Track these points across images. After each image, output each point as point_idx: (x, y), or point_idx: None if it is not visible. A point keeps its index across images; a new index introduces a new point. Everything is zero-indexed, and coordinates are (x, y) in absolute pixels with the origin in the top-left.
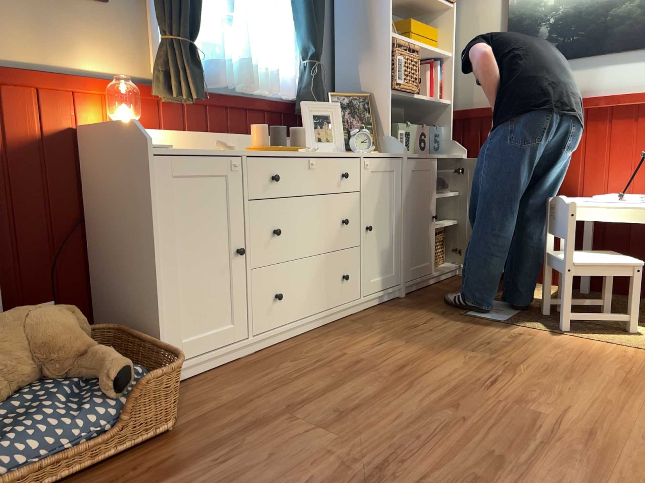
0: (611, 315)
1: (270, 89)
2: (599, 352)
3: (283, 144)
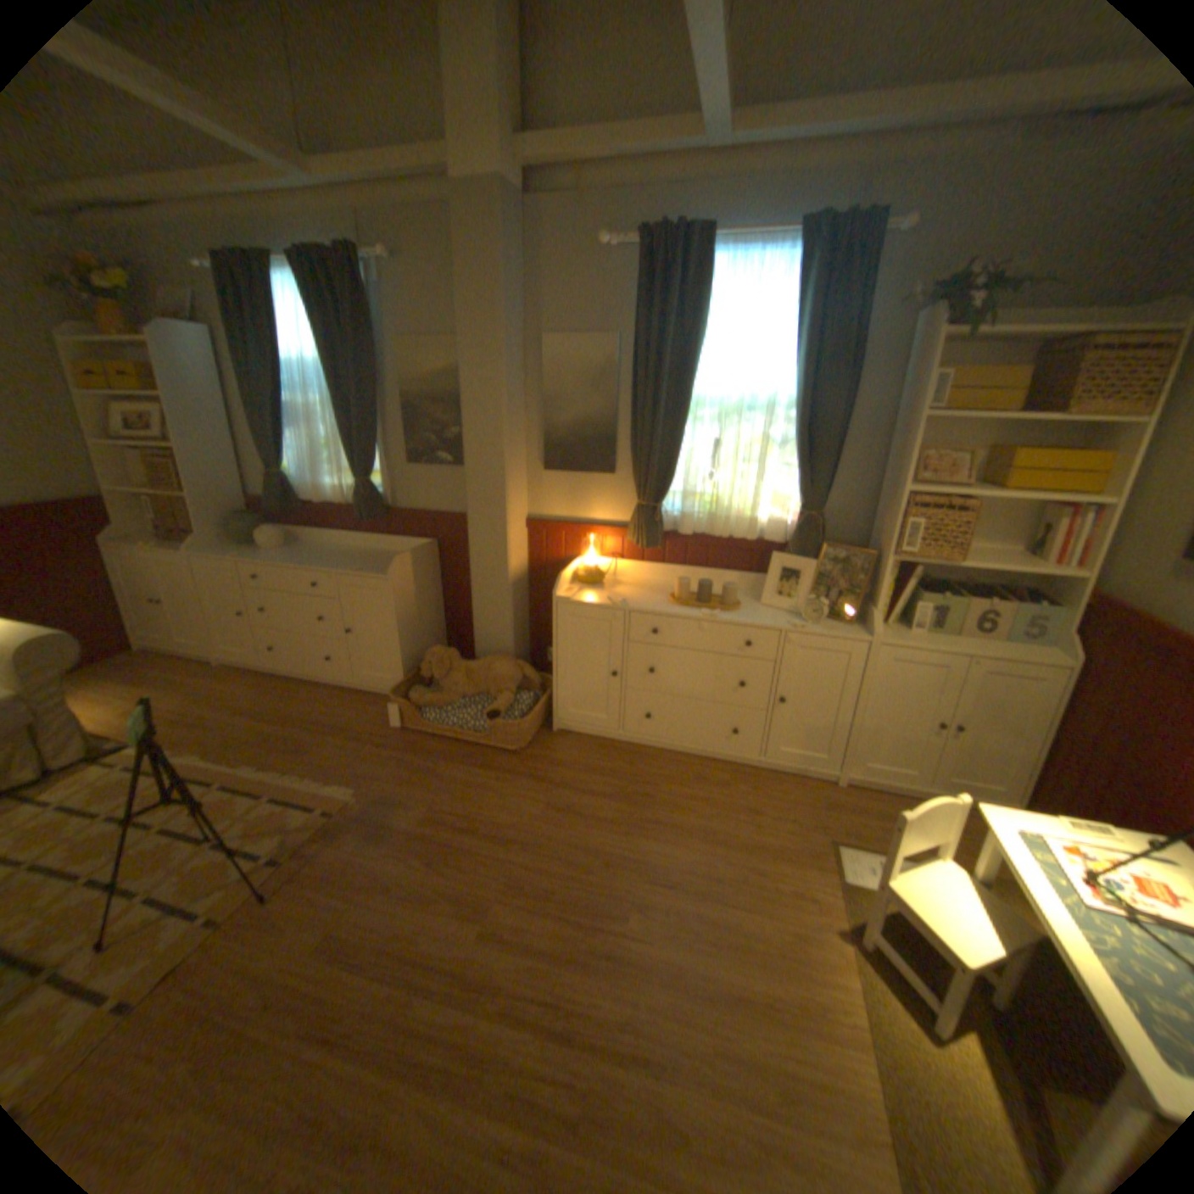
0: (920, 990)
1: (744, 537)
2: (821, 985)
3: (704, 599)
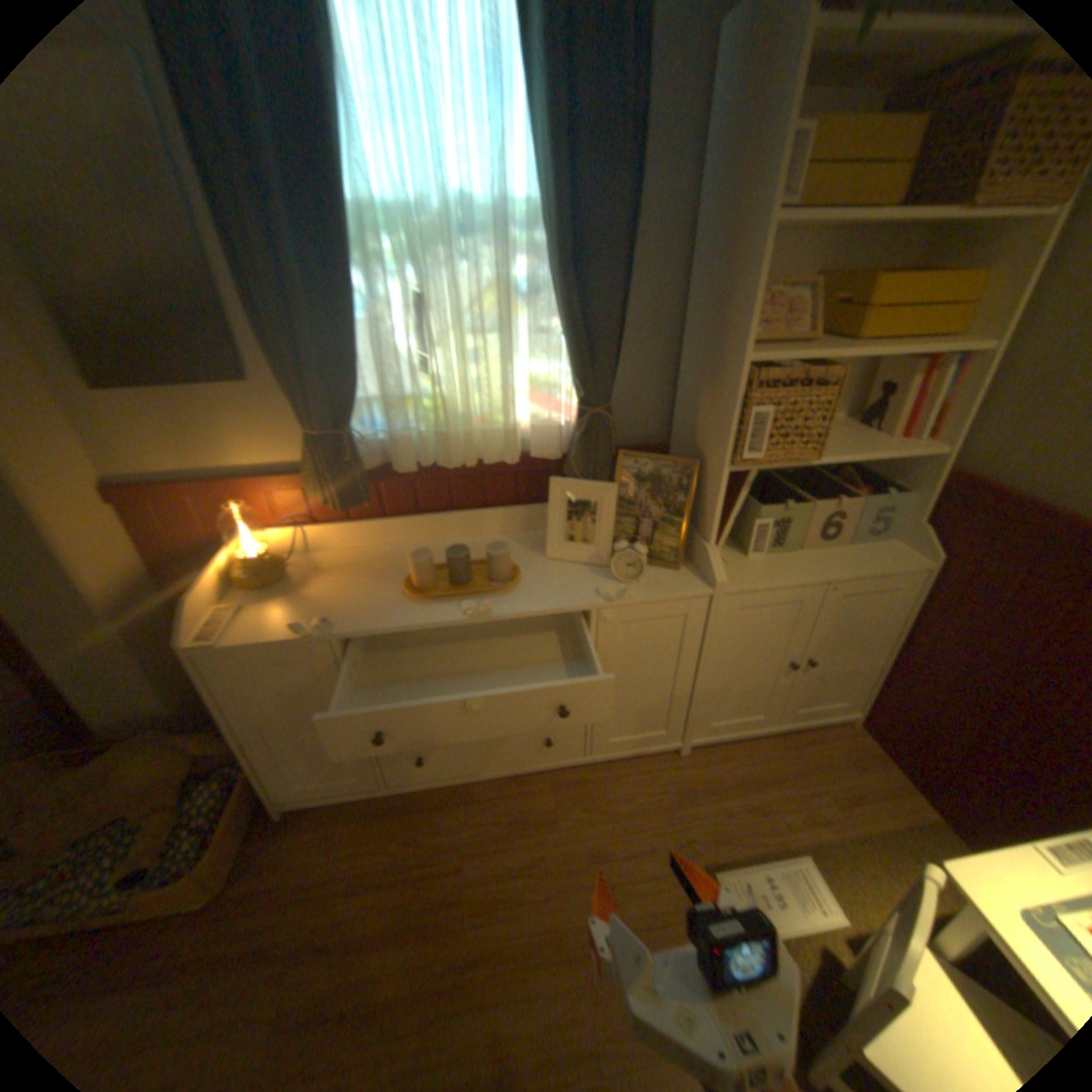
0: None
1: (502, 458)
2: None
3: (462, 577)
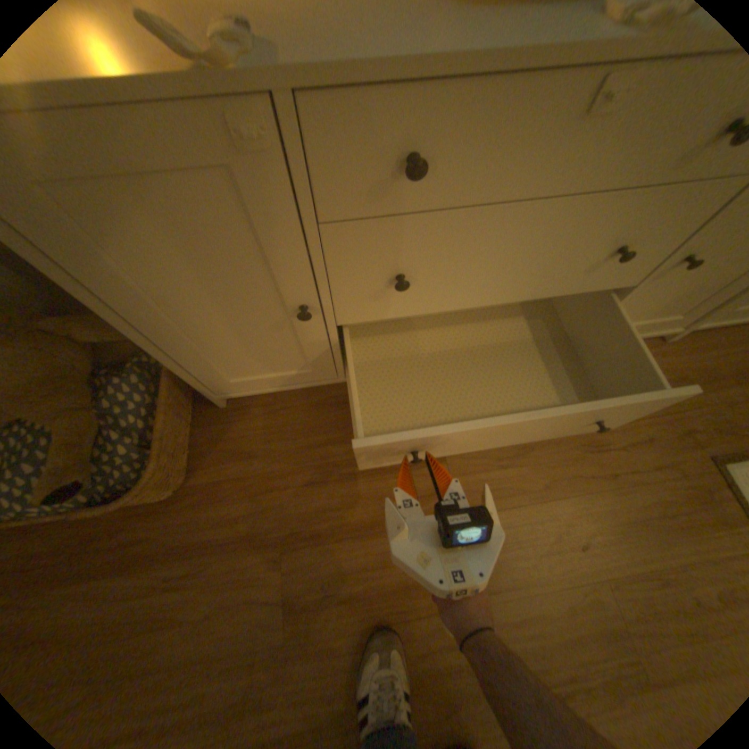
0: None
1: None
2: None
3: None
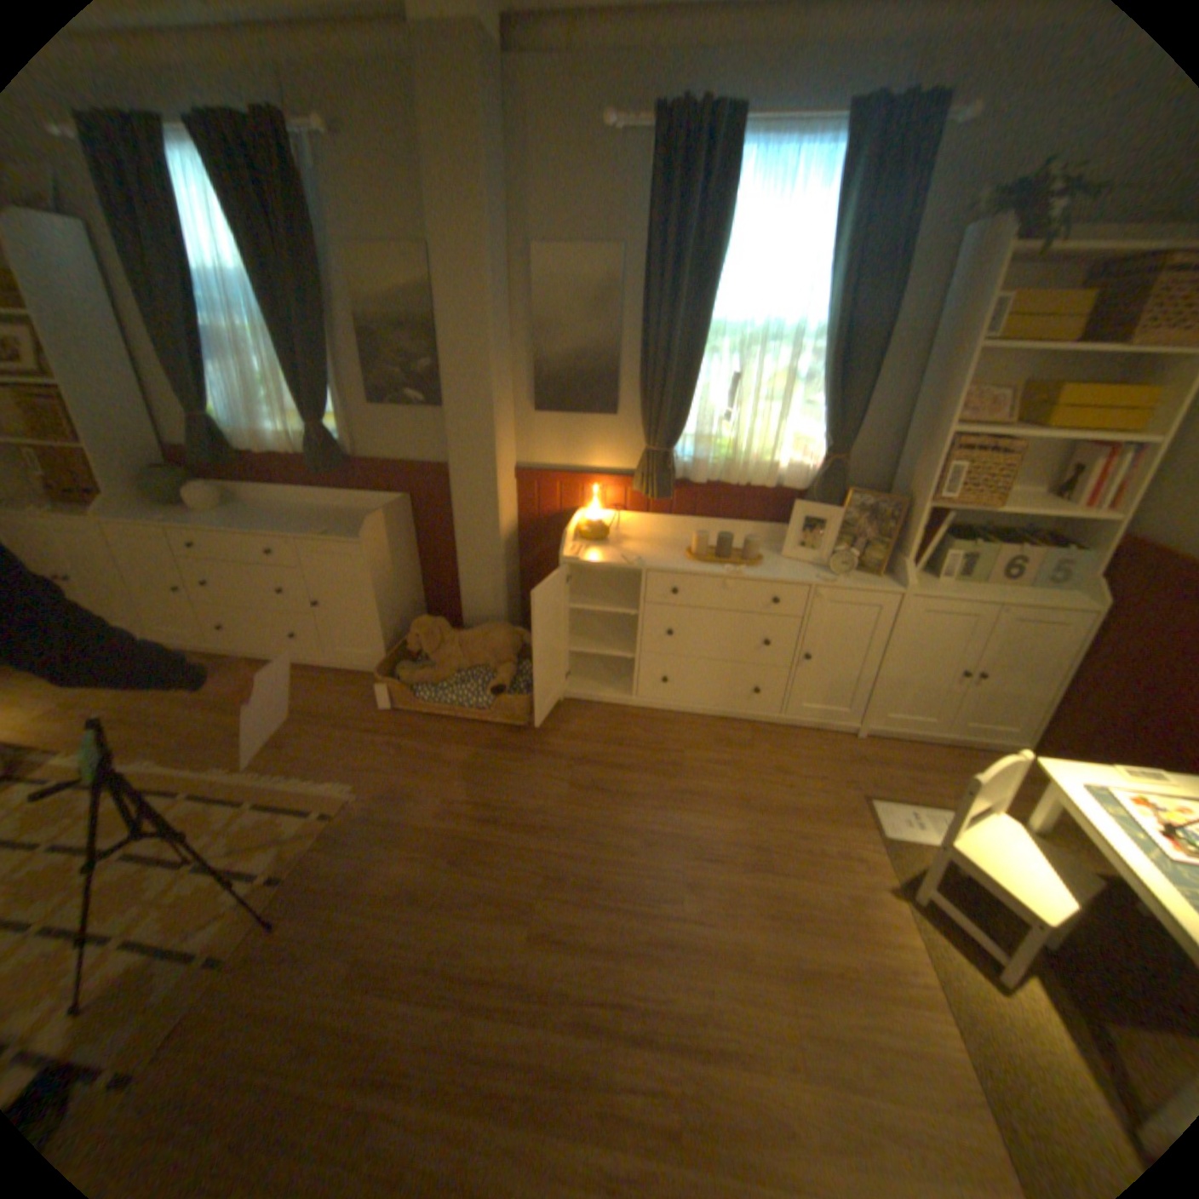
0: (984, 943)
1: (763, 484)
2: (885, 947)
3: (724, 554)
